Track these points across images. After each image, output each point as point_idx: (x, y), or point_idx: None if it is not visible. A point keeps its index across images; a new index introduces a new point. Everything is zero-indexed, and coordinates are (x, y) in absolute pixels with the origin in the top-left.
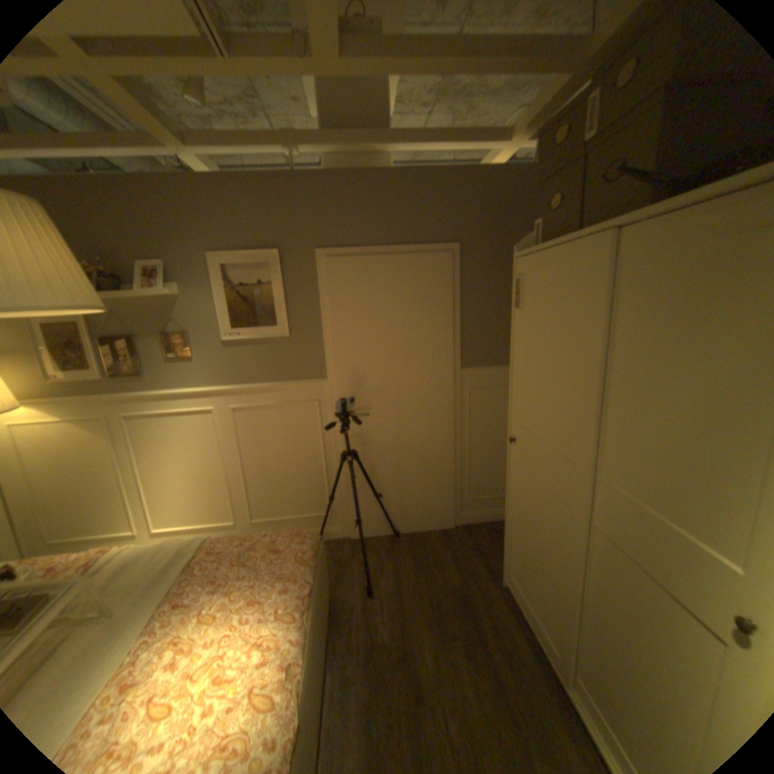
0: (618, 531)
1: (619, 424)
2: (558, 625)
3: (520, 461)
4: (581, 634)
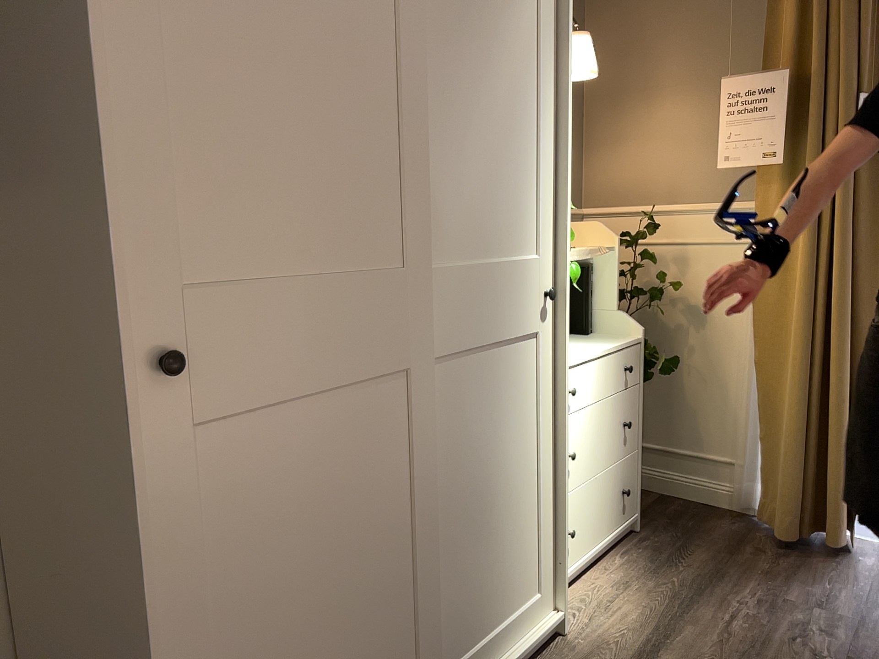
0: (459, 326)
1: (439, 159)
2: (403, 658)
3: (205, 415)
4: (435, 586)
